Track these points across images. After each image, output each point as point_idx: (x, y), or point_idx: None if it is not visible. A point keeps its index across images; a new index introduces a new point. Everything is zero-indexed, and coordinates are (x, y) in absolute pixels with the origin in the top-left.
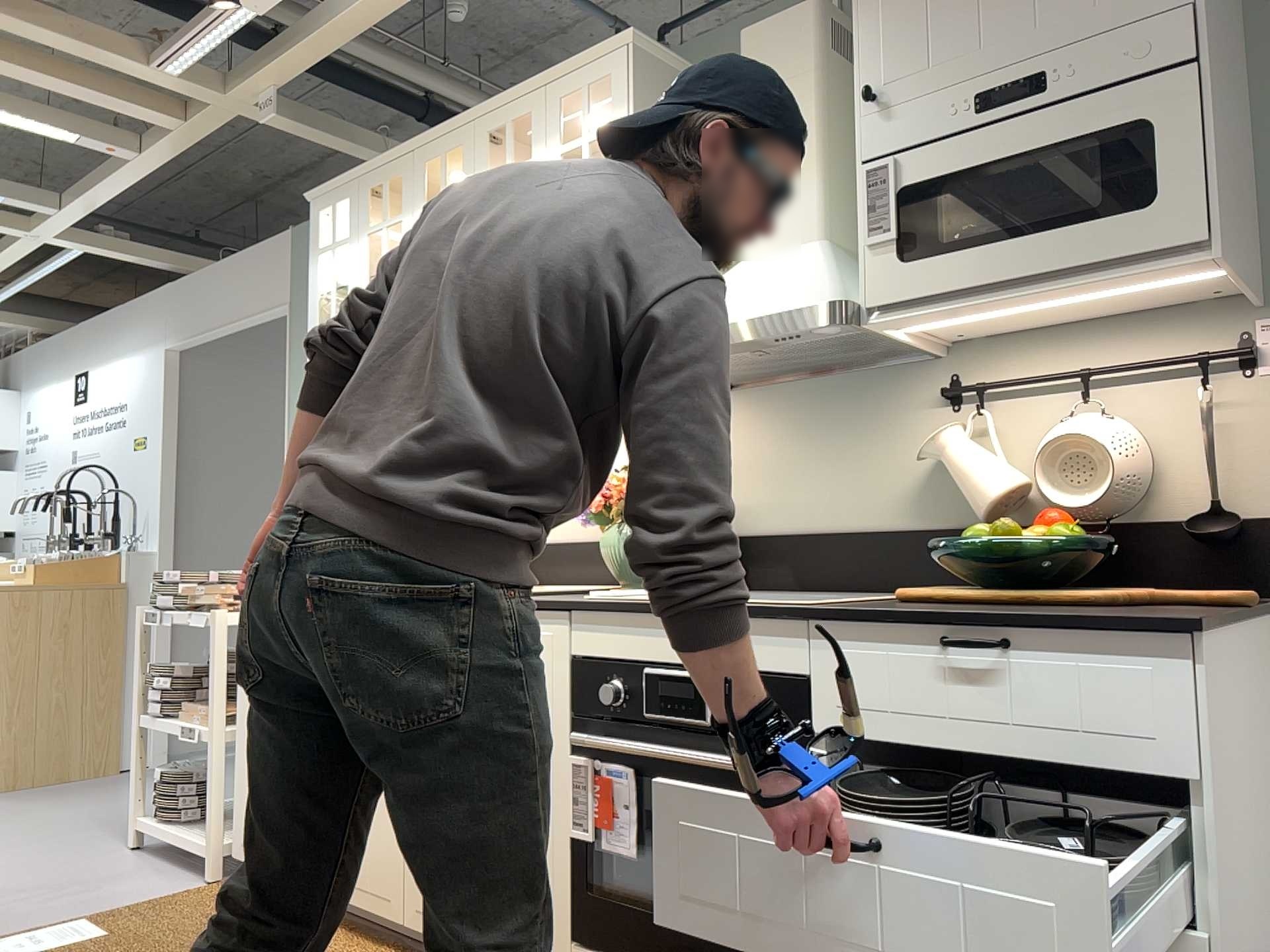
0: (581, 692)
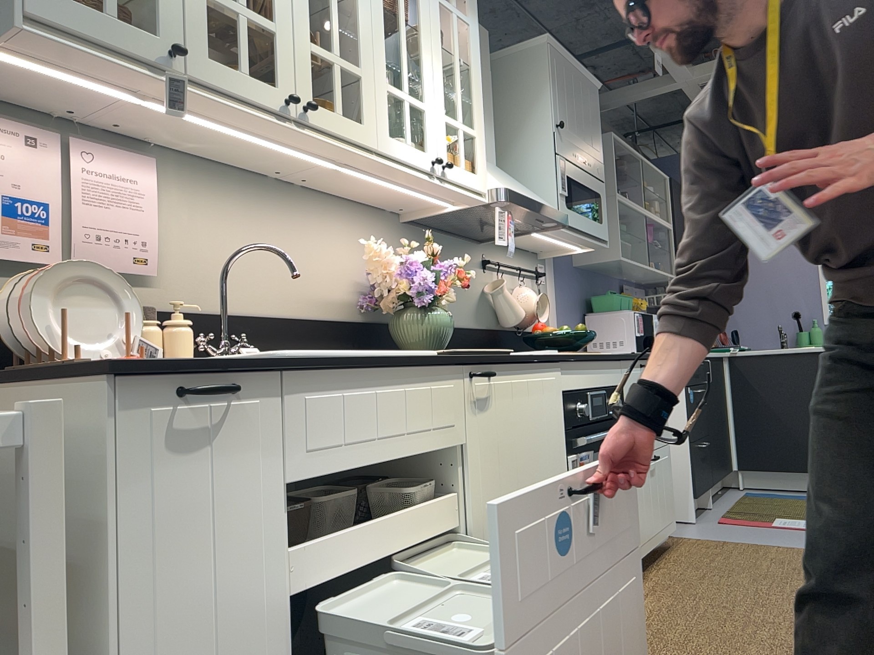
0: (569, 413)
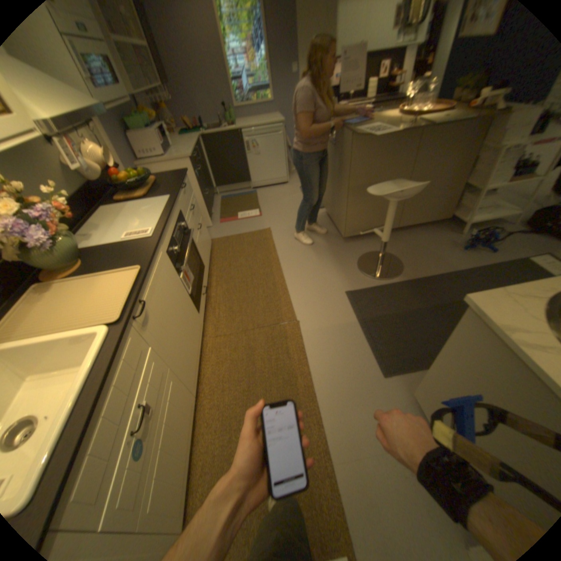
0: (172, 259)
